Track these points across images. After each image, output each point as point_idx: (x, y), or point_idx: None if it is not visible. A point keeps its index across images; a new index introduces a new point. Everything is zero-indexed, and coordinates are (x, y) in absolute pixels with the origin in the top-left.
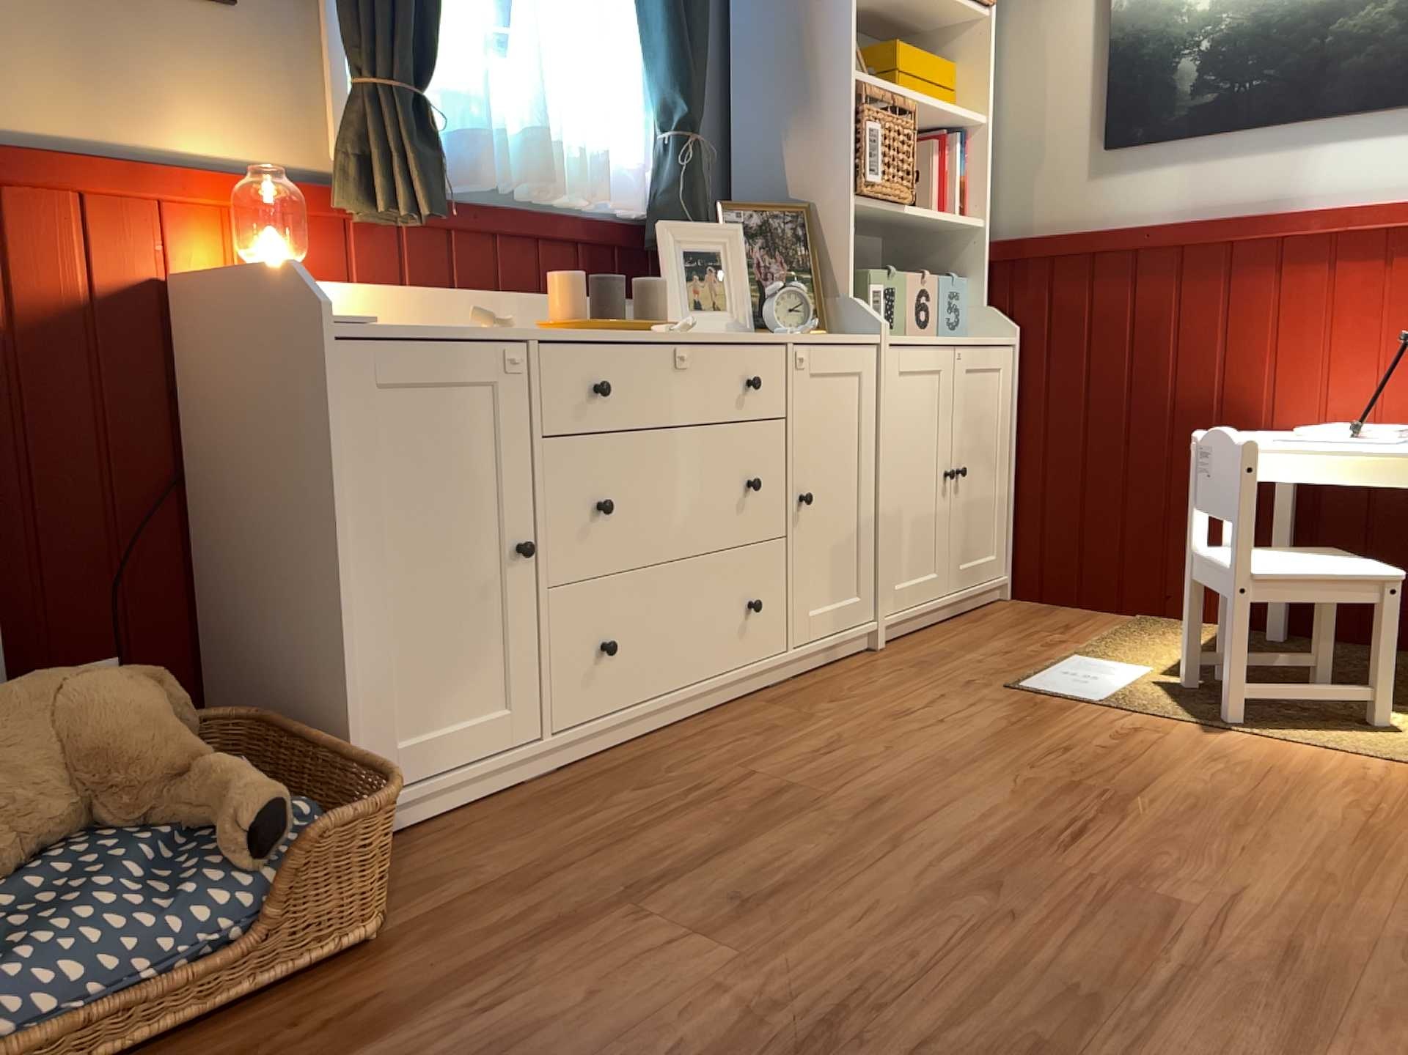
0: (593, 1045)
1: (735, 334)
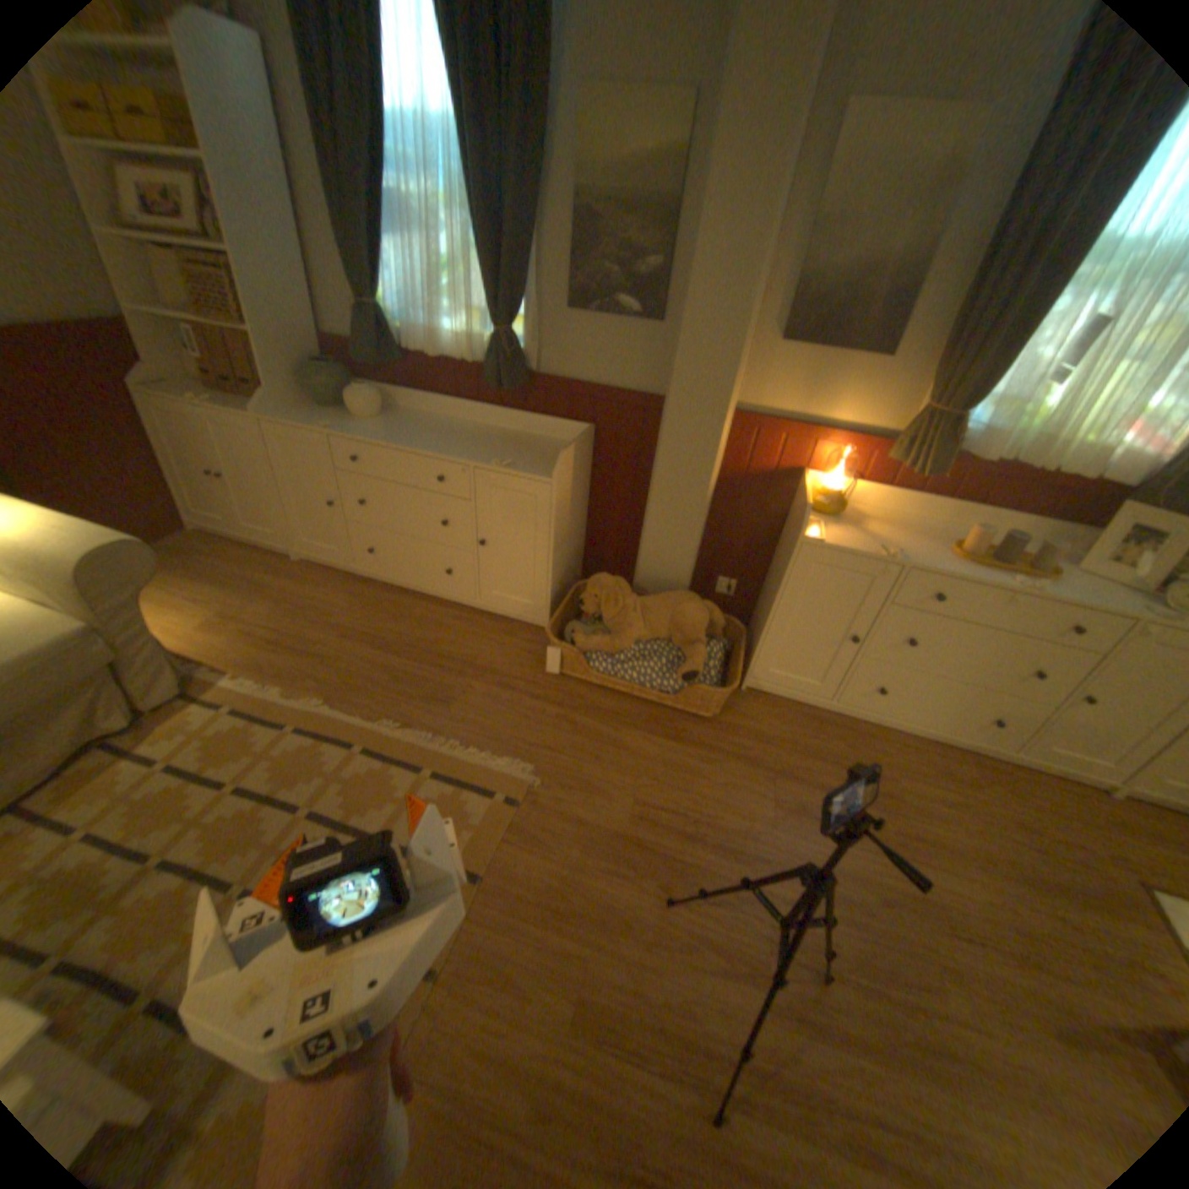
0: (710, 795)
1: (1092, 599)
